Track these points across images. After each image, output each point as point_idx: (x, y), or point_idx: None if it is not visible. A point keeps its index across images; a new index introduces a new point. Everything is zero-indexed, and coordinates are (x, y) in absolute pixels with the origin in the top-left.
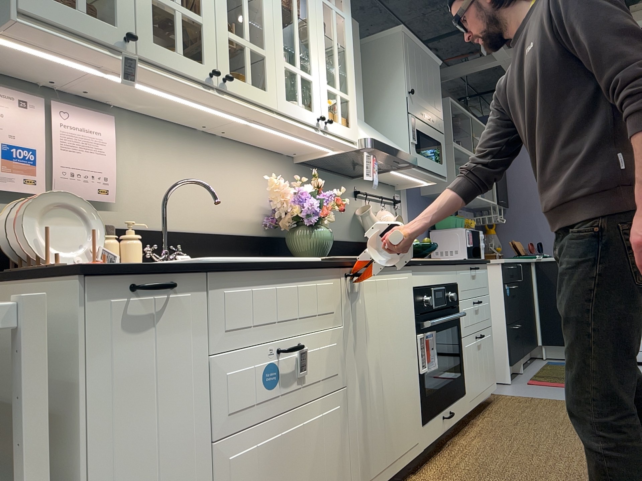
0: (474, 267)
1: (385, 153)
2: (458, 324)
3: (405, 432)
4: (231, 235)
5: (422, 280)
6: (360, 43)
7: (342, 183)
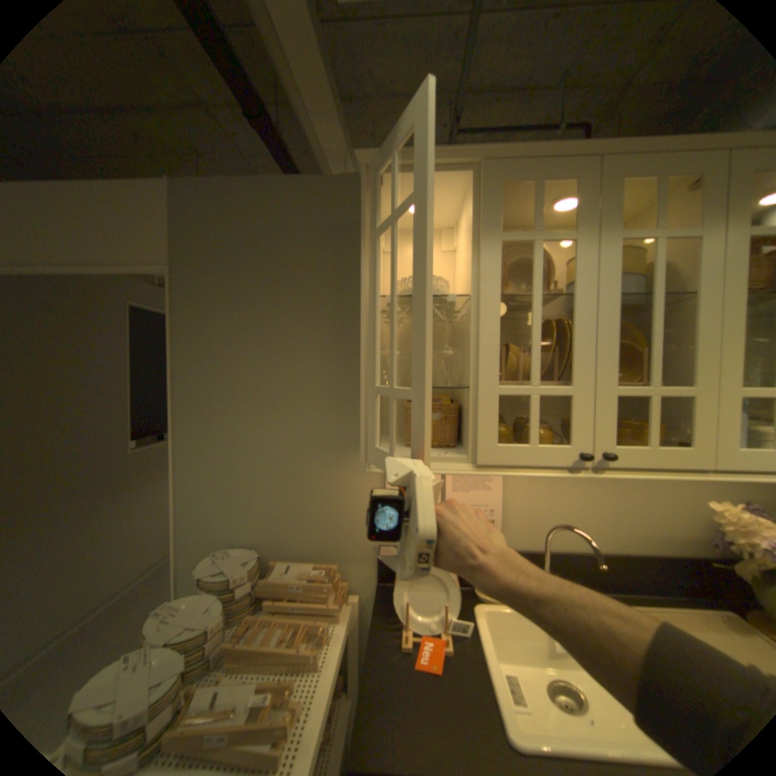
0: None
1: None
2: None
3: None
4: (652, 557)
5: None
6: None
7: None
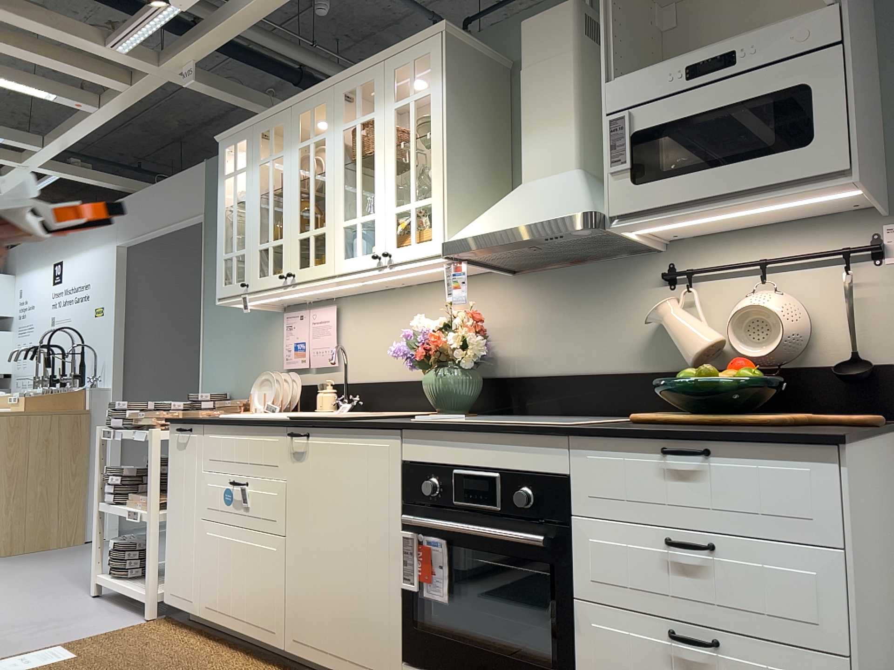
0: (696, 448)
1: (479, 249)
2: (562, 564)
3: (362, 641)
4: (420, 380)
5: (426, 454)
6: (576, 29)
7: (623, 270)
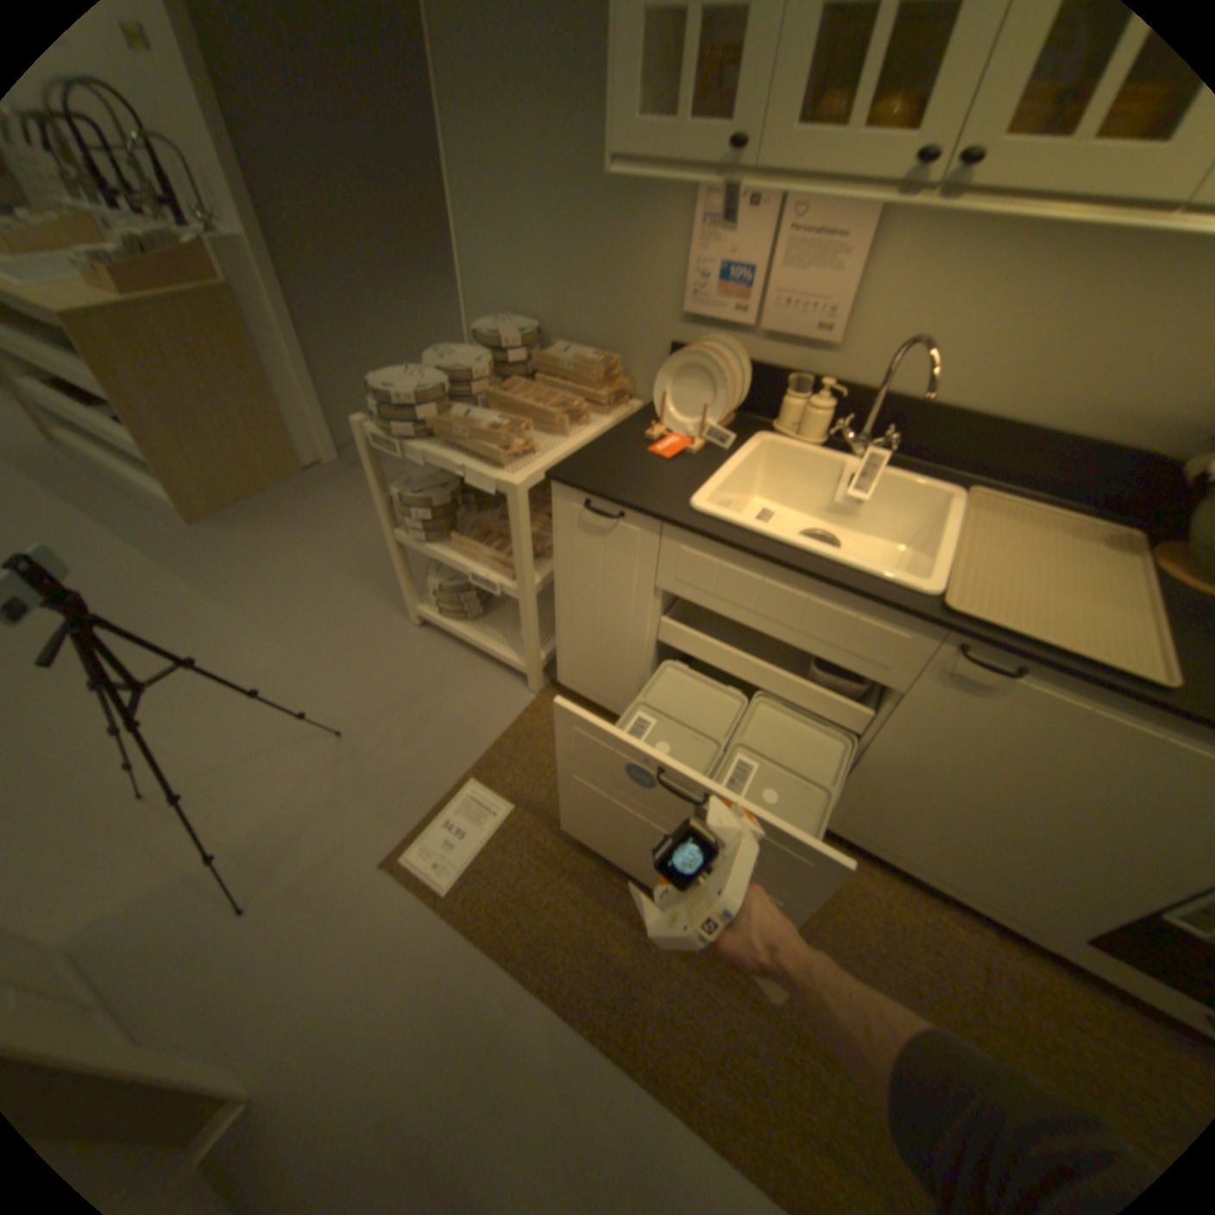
0: None
1: None
2: None
3: (1007, 896)
4: (1074, 434)
5: None
6: None
7: None
